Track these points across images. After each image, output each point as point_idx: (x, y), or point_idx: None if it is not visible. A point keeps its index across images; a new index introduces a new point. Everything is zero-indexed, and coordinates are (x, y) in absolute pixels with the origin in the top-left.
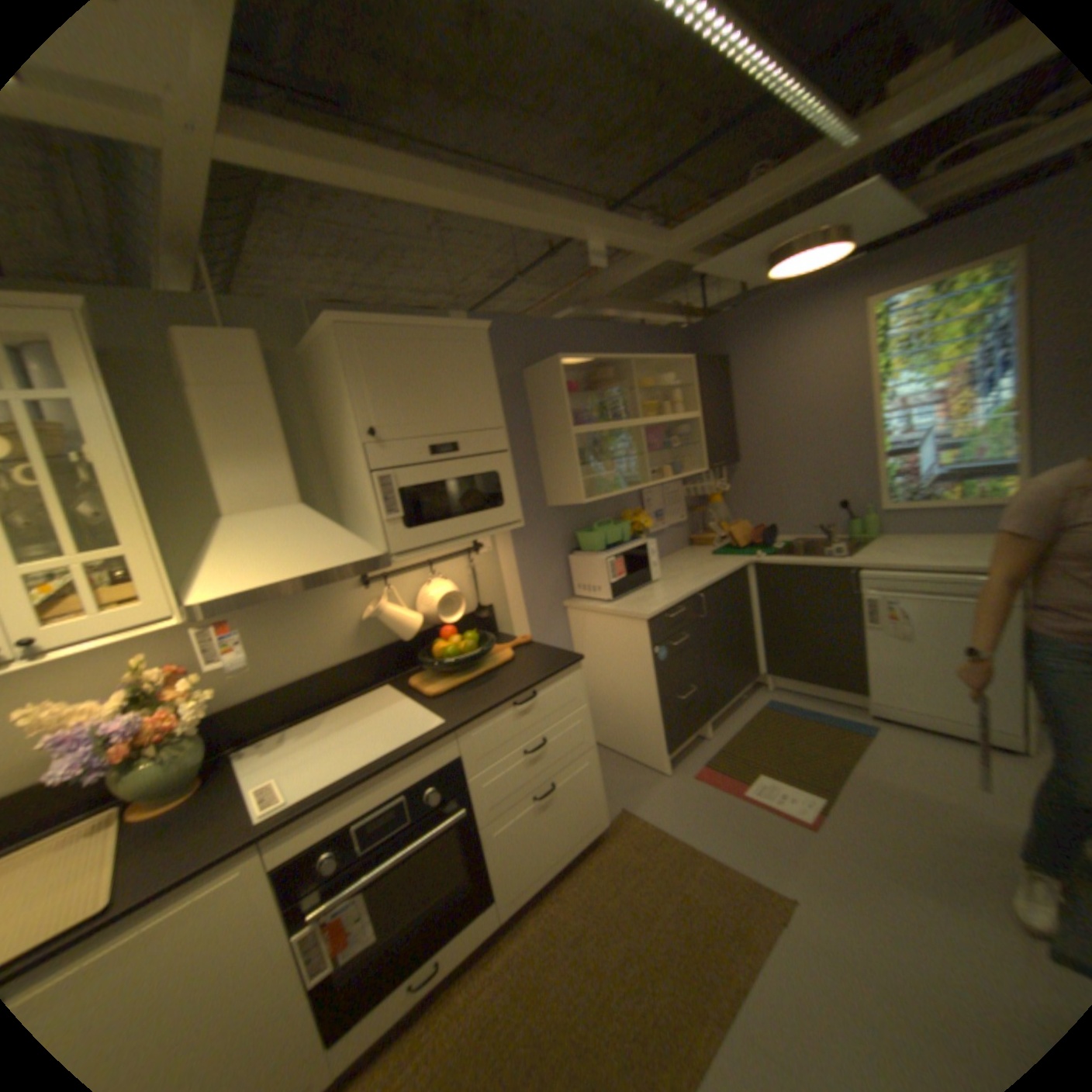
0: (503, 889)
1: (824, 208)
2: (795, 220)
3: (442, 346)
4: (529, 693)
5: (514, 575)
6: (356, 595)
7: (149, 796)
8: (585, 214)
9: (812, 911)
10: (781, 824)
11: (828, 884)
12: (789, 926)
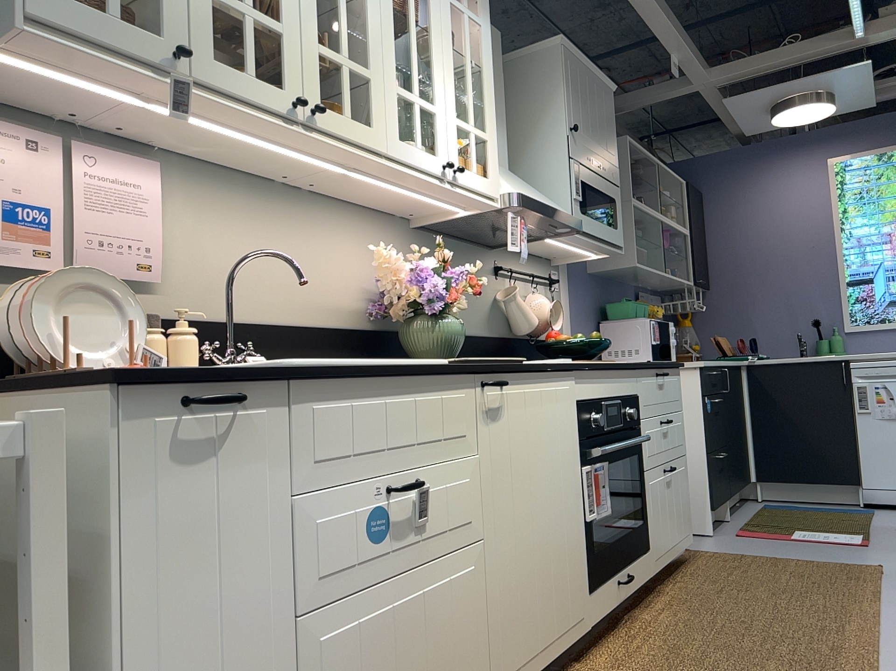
0: (653, 540)
1: (830, 75)
2: (809, 79)
3: (598, 91)
4: (662, 372)
5: (570, 322)
6: (492, 280)
7: (438, 352)
8: (682, 35)
9: (895, 567)
10: (834, 544)
11: (895, 559)
12: (884, 572)
